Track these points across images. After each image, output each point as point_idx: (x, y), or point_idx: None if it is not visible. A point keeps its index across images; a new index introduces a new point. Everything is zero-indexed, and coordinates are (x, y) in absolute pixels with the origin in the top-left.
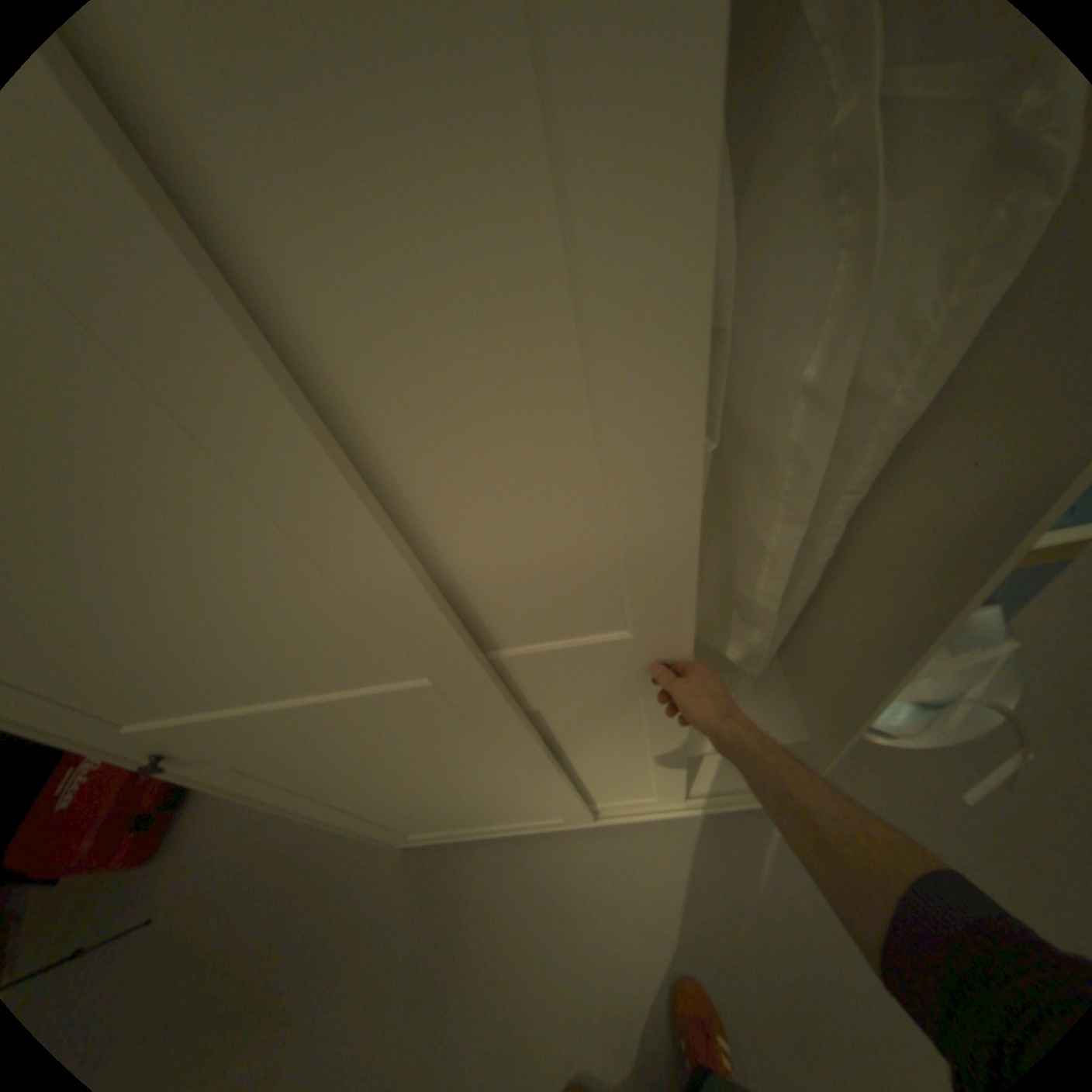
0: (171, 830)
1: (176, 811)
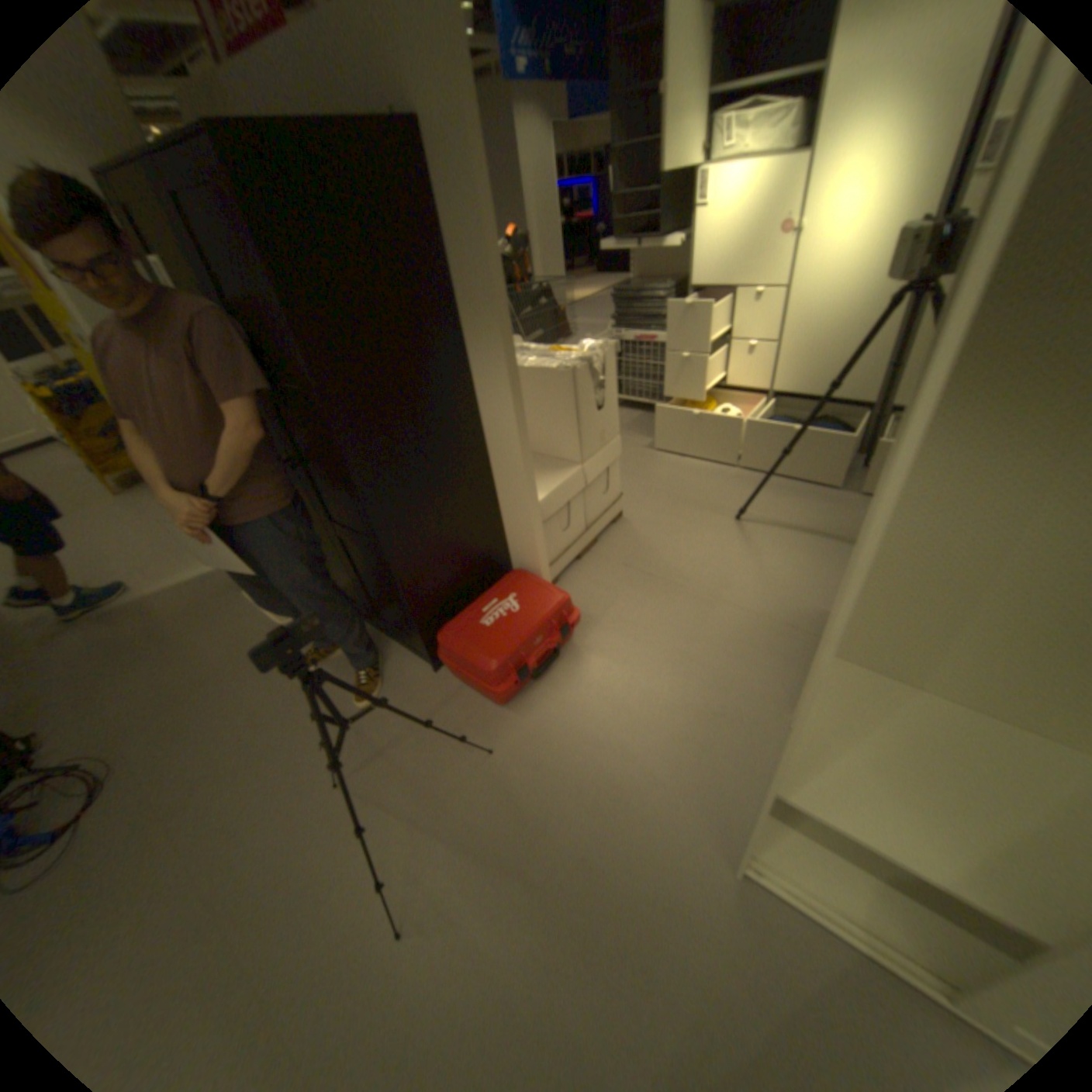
0: (525, 693)
1: (532, 681)
